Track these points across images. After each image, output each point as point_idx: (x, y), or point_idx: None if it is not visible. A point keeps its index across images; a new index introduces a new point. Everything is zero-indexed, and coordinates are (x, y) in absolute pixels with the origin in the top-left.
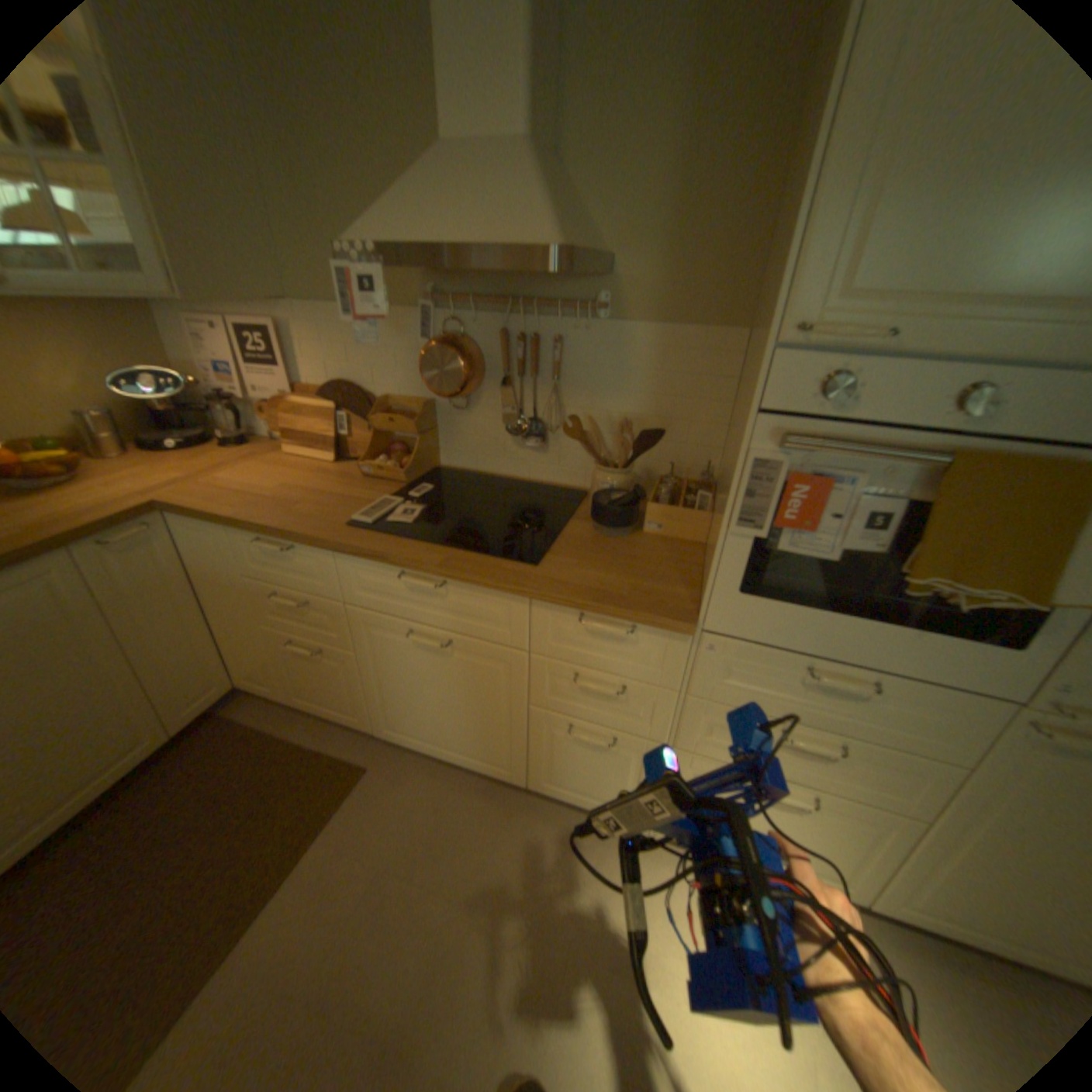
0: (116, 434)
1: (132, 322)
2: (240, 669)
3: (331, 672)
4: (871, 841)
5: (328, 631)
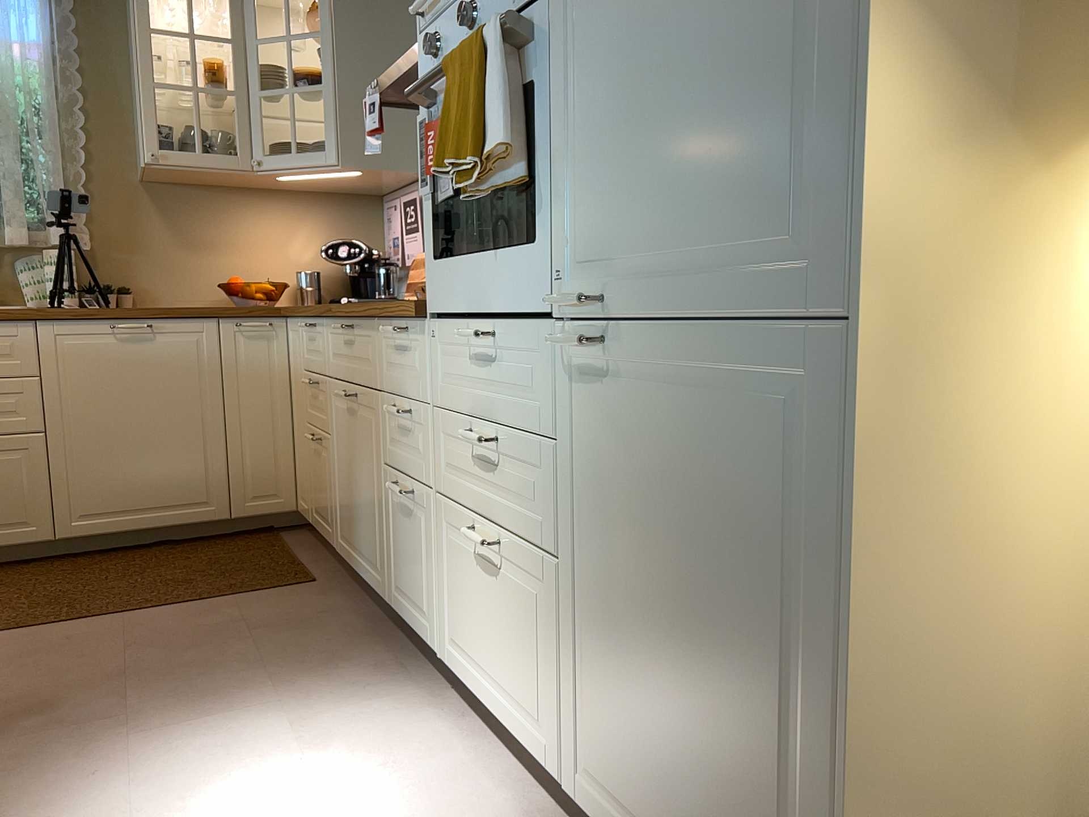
0: (320, 291)
1: (366, 214)
2: (299, 483)
3: (323, 466)
4: (542, 623)
5: (323, 413)
